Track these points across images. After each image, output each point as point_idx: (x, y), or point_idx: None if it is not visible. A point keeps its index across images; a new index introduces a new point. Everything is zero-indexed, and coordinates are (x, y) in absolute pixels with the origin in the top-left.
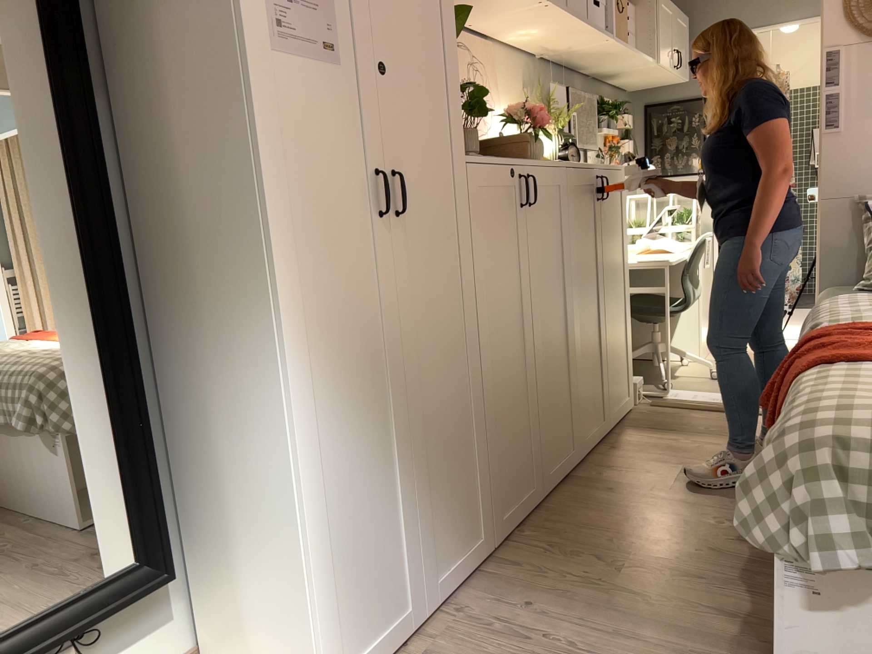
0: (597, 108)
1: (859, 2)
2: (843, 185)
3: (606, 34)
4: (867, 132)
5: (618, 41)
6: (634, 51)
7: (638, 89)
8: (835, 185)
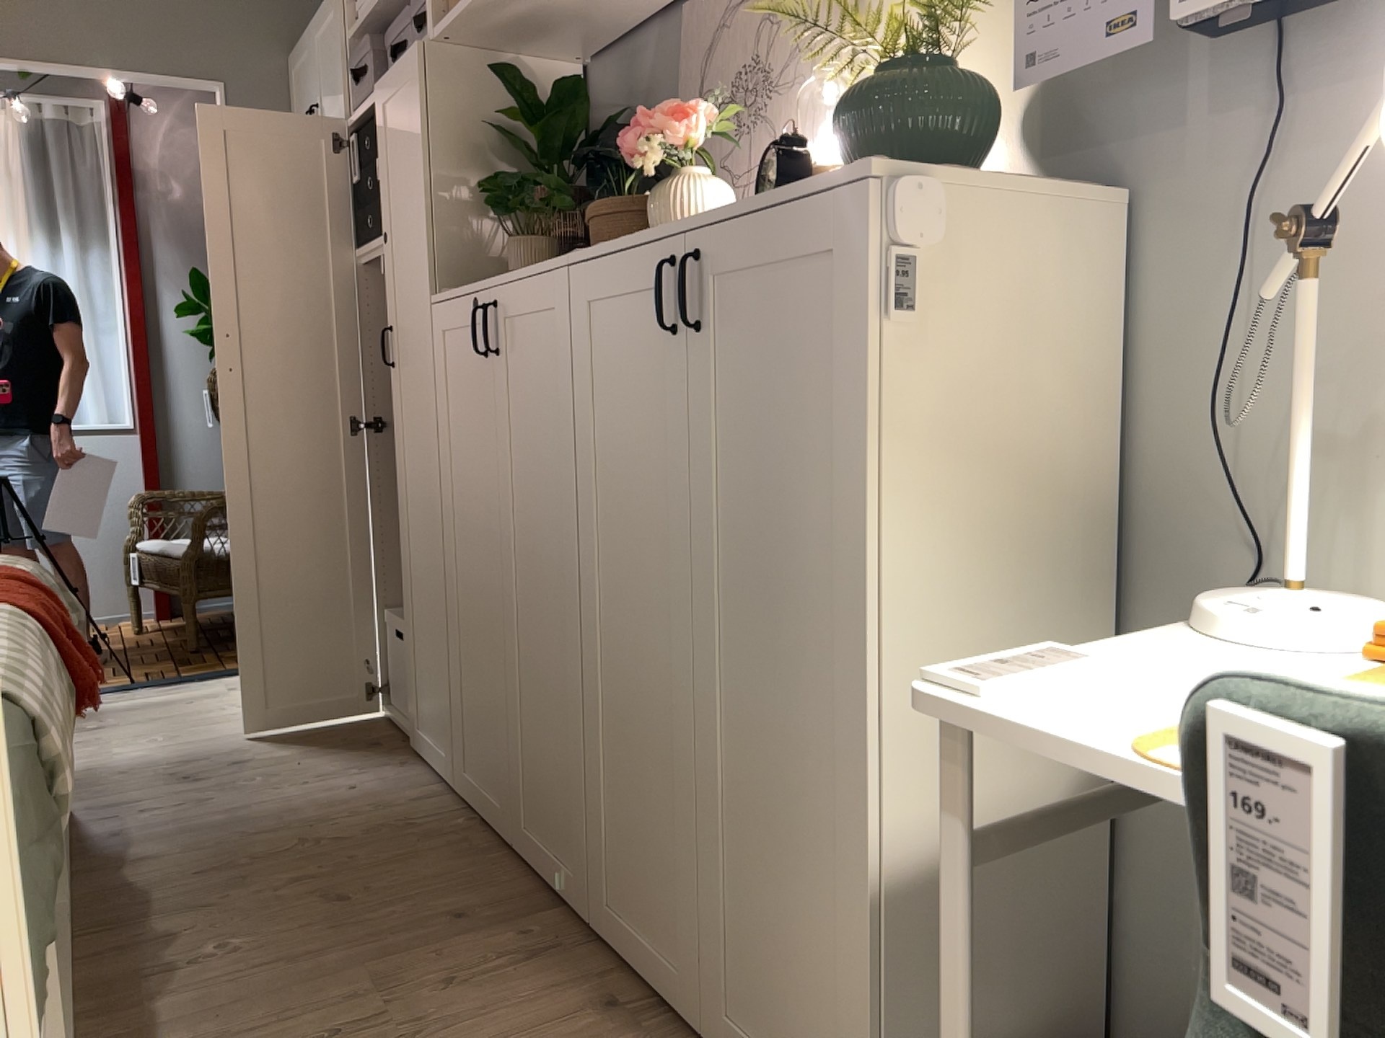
0: None
1: None
2: None
3: None
4: None
5: None
6: None
7: None
8: None
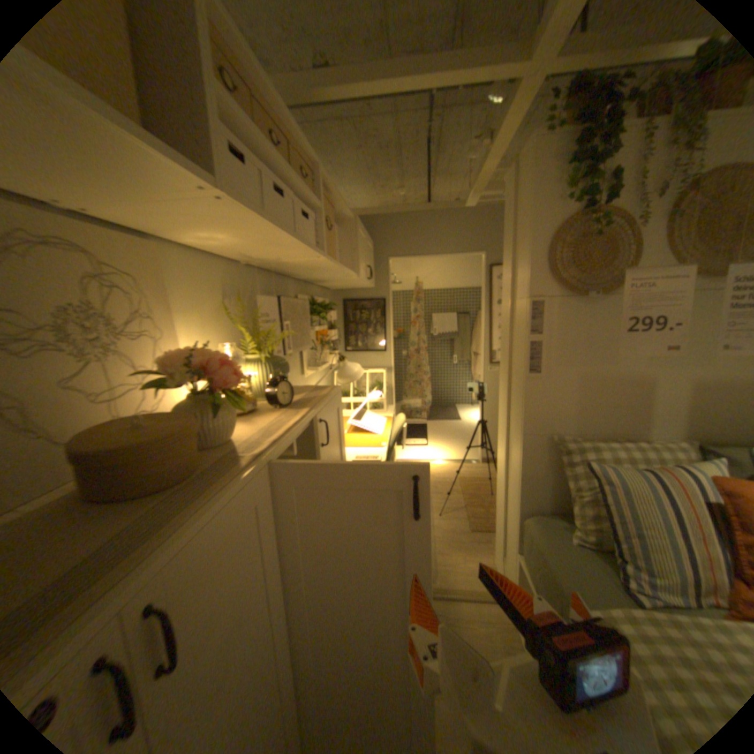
0: (310, 306)
1: (562, 256)
2: (541, 423)
3: (318, 249)
4: (563, 378)
5: (330, 257)
6: (343, 266)
7: (339, 288)
8: (534, 423)
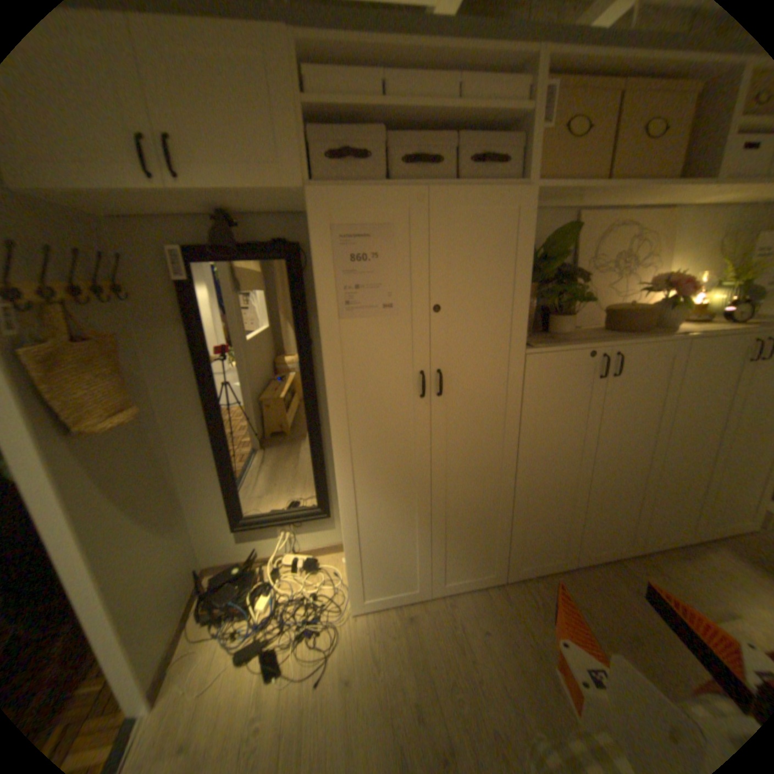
0: None
1: None
2: None
3: None
4: None
5: None
6: None
7: None
8: None
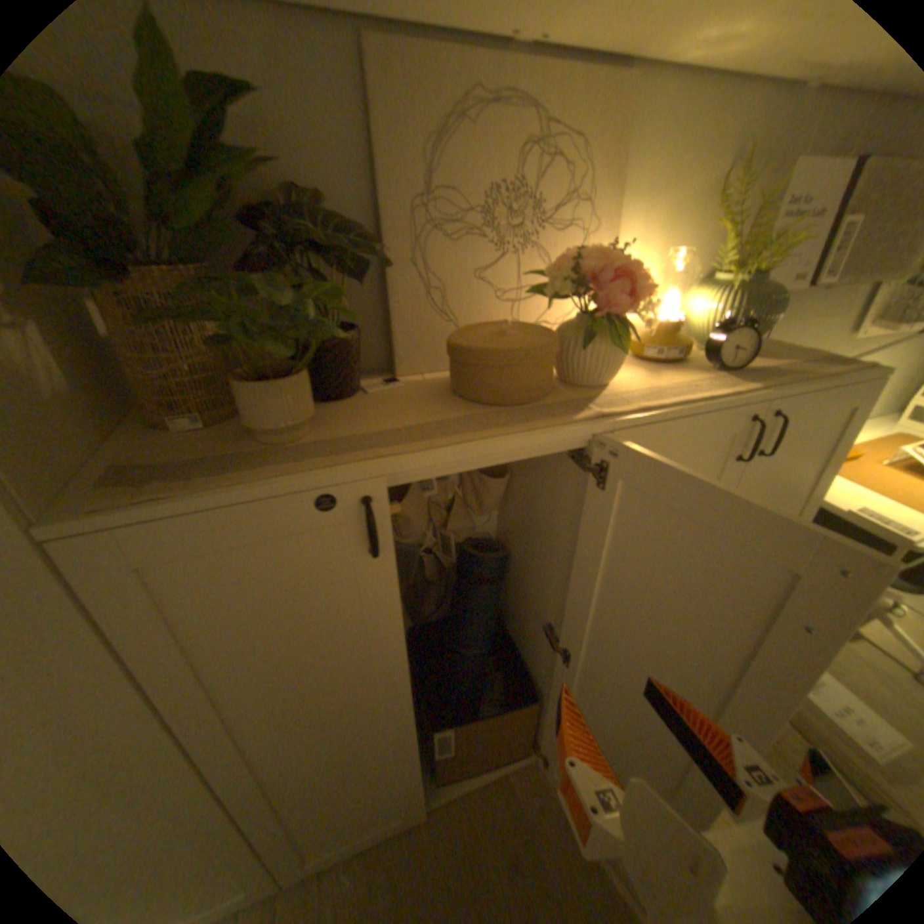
0: None
1: None
2: None
3: None
4: None
5: None
6: None
7: None
8: None
